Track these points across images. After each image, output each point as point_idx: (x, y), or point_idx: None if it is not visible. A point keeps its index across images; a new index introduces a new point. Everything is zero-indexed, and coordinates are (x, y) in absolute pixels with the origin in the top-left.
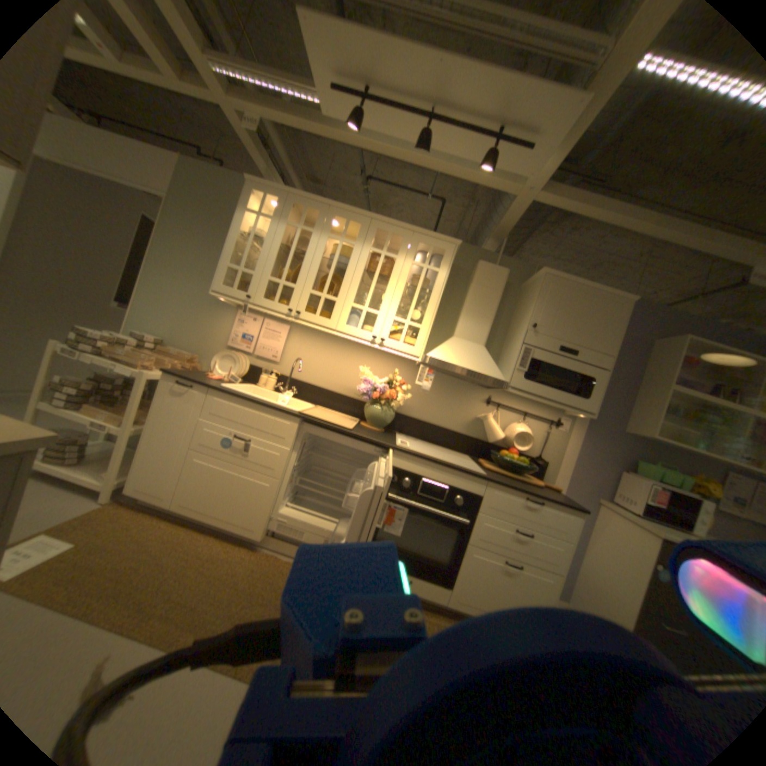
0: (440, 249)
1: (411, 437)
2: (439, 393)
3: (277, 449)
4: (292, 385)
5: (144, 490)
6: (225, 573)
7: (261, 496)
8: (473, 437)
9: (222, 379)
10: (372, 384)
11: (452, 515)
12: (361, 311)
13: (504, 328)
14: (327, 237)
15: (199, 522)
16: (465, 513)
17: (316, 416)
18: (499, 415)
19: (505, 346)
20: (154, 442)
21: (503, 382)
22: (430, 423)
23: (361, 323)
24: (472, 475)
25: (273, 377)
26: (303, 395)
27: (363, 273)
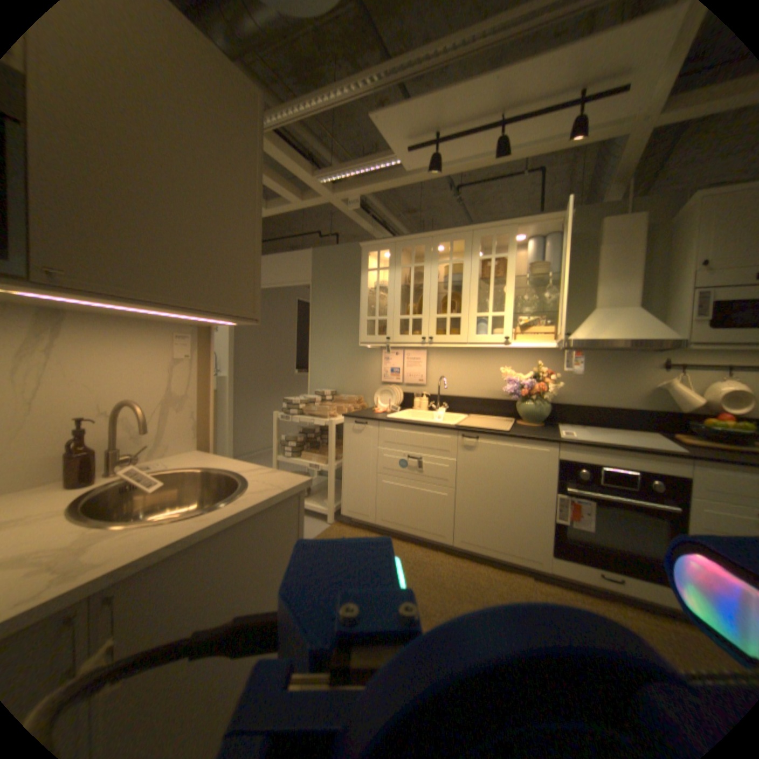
0: (551, 226)
1: (578, 424)
2: (598, 371)
3: (445, 461)
4: (442, 400)
5: (354, 509)
6: (431, 572)
7: (443, 504)
8: (659, 410)
9: (385, 410)
10: (518, 381)
11: (654, 503)
12: (487, 315)
13: (662, 275)
14: (436, 261)
15: (399, 531)
16: (671, 498)
17: (472, 424)
18: (689, 376)
19: (671, 296)
20: (351, 470)
21: (679, 340)
22: (596, 405)
23: (490, 326)
24: (667, 454)
25: (424, 397)
26: (454, 407)
27: (478, 280)
